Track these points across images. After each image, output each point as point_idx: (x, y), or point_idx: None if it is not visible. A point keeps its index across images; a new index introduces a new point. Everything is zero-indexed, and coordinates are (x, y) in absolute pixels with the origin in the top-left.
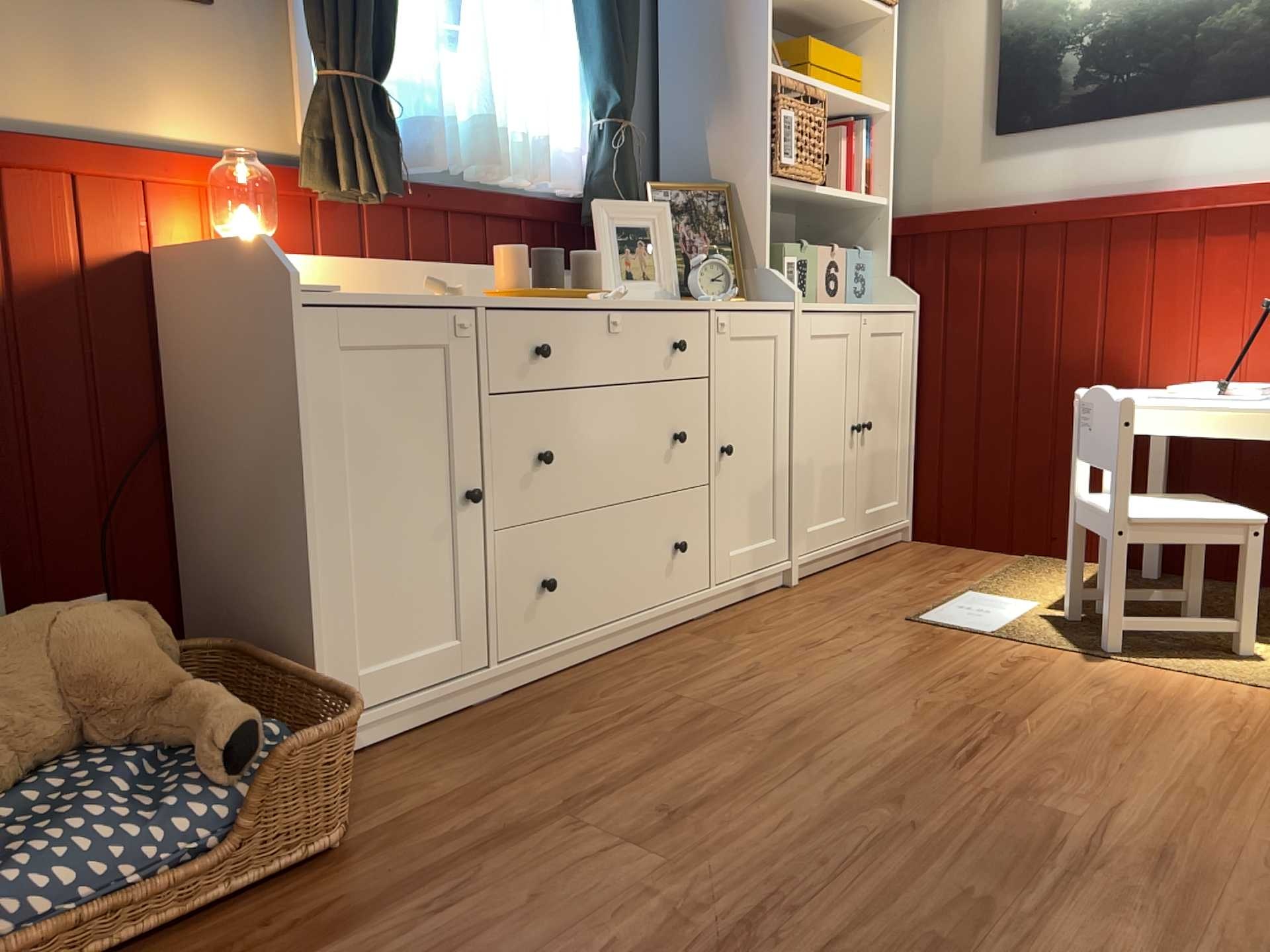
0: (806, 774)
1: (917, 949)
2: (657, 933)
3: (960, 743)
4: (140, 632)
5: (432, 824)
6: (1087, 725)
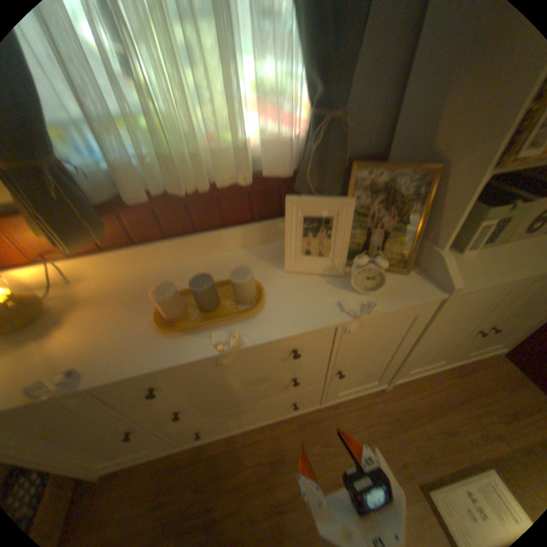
0: None
1: None
2: None
3: None
4: None
5: None
6: None
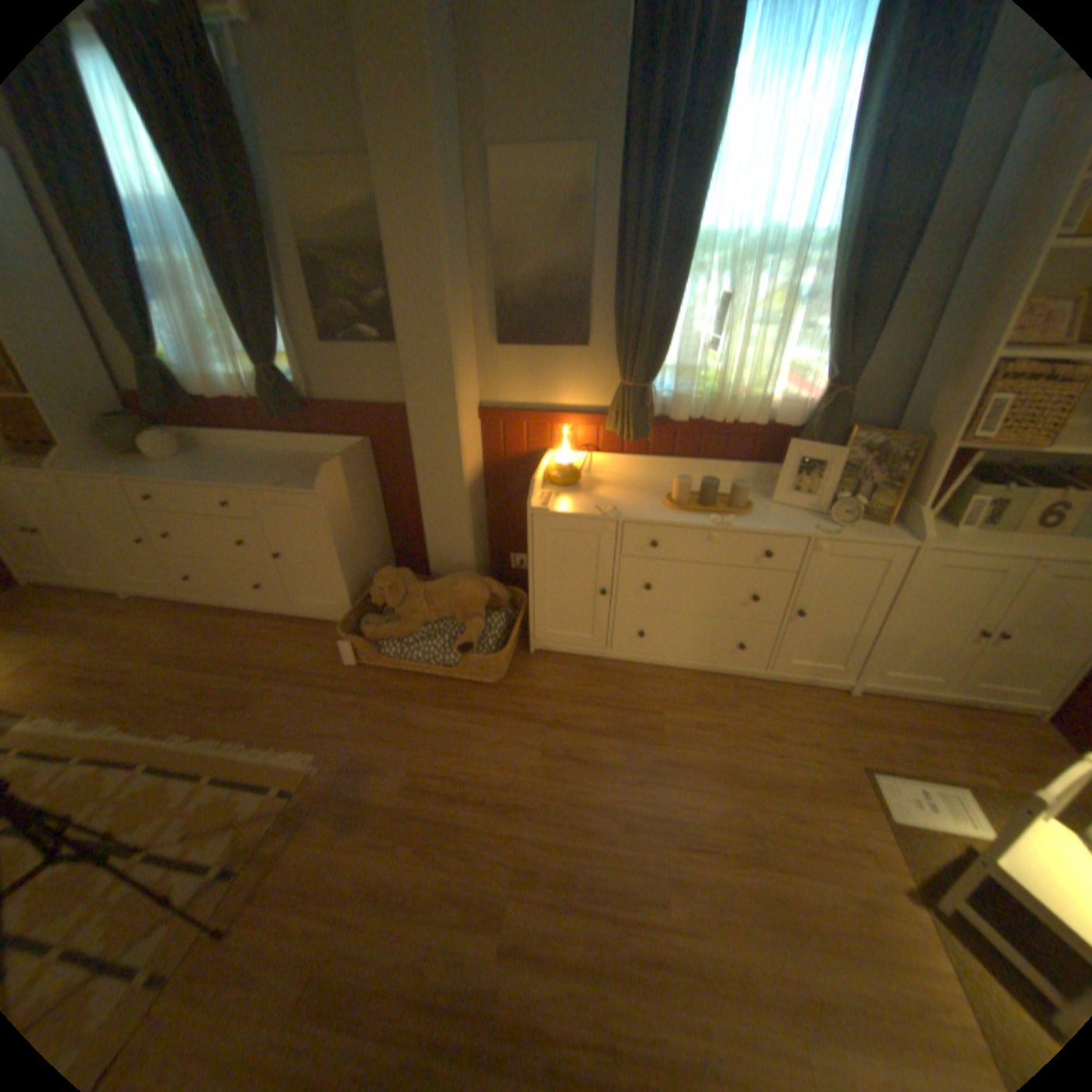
0: (631, 788)
1: (531, 868)
2: (501, 784)
3: (712, 843)
4: (479, 594)
5: (522, 696)
6: (793, 909)
